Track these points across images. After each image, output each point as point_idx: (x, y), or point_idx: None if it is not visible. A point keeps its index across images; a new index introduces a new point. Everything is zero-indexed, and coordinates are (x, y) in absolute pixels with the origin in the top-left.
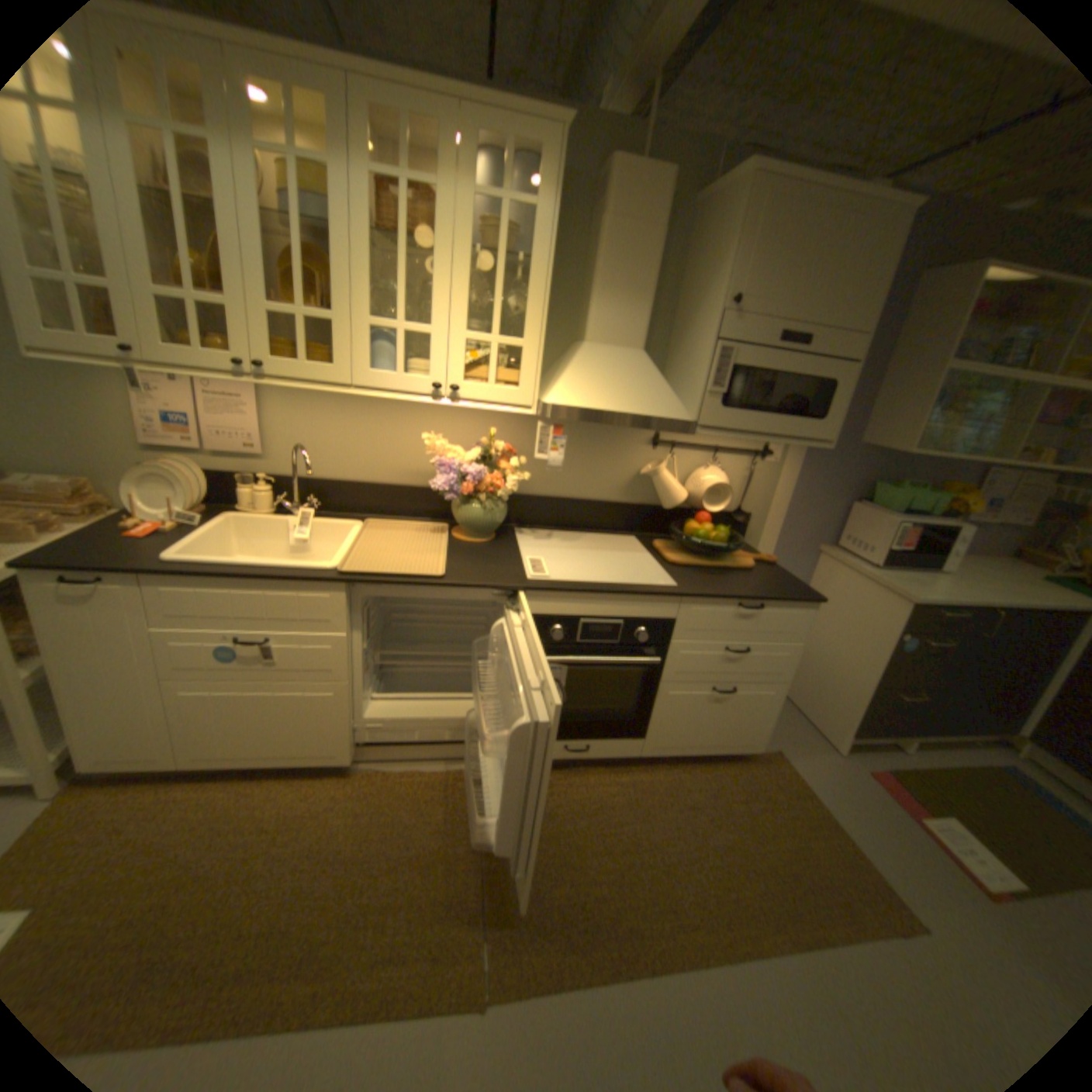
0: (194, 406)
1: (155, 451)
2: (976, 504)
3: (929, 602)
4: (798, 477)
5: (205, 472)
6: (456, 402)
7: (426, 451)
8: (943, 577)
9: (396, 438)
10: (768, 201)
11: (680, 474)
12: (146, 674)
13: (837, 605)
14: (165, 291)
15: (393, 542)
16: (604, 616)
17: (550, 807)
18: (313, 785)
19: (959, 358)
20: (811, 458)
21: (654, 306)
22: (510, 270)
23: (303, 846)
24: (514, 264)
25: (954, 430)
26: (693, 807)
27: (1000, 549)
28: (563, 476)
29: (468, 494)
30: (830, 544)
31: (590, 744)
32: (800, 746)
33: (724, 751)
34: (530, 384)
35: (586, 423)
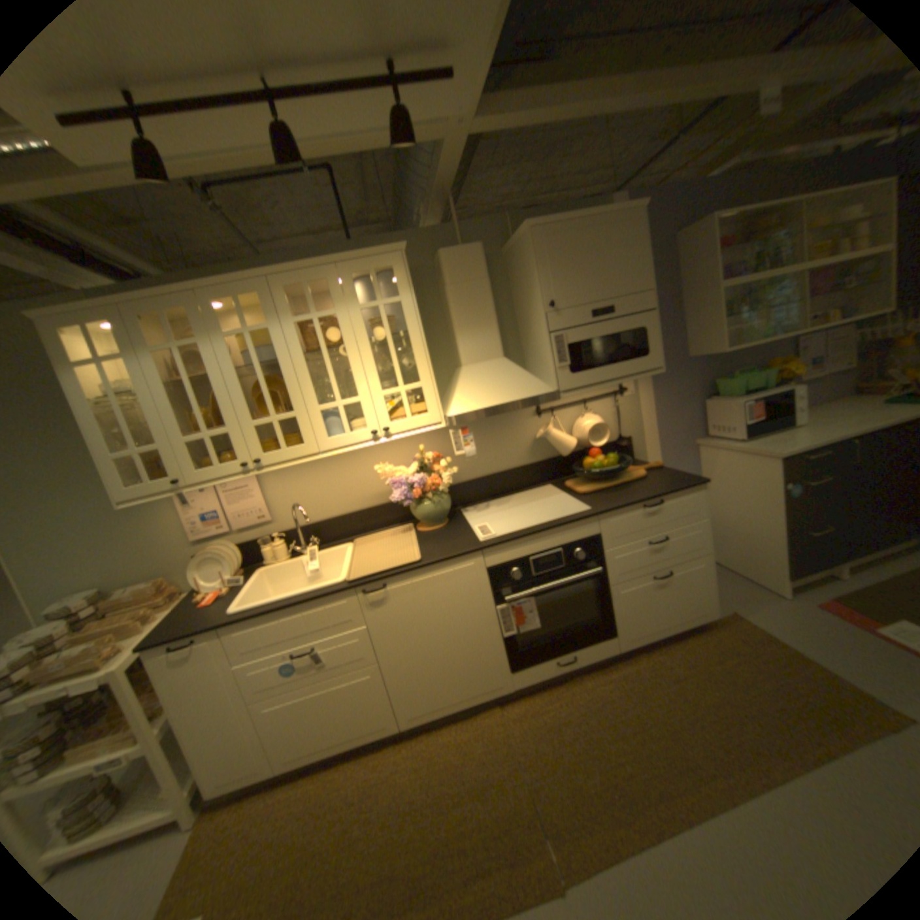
0: (220, 503)
1: (201, 543)
2: (802, 368)
3: (792, 453)
4: (654, 399)
5: (238, 545)
6: (390, 438)
7: (381, 477)
8: (799, 431)
9: (357, 476)
10: (546, 241)
11: (566, 428)
12: (236, 704)
13: (728, 481)
14: (191, 438)
15: (378, 549)
16: (547, 550)
17: (563, 717)
18: (376, 759)
19: (727, 279)
20: (657, 382)
21: (501, 326)
22: (397, 341)
23: (383, 807)
24: (399, 337)
25: (752, 325)
26: (678, 681)
27: (840, 393)
28: (482, 460)
29: (419, 497)
30: (703, 437)
31: (576, 656)
32: (751, 604)
33: (686, 627)
34: (435, 408)
35: (484, 418)
